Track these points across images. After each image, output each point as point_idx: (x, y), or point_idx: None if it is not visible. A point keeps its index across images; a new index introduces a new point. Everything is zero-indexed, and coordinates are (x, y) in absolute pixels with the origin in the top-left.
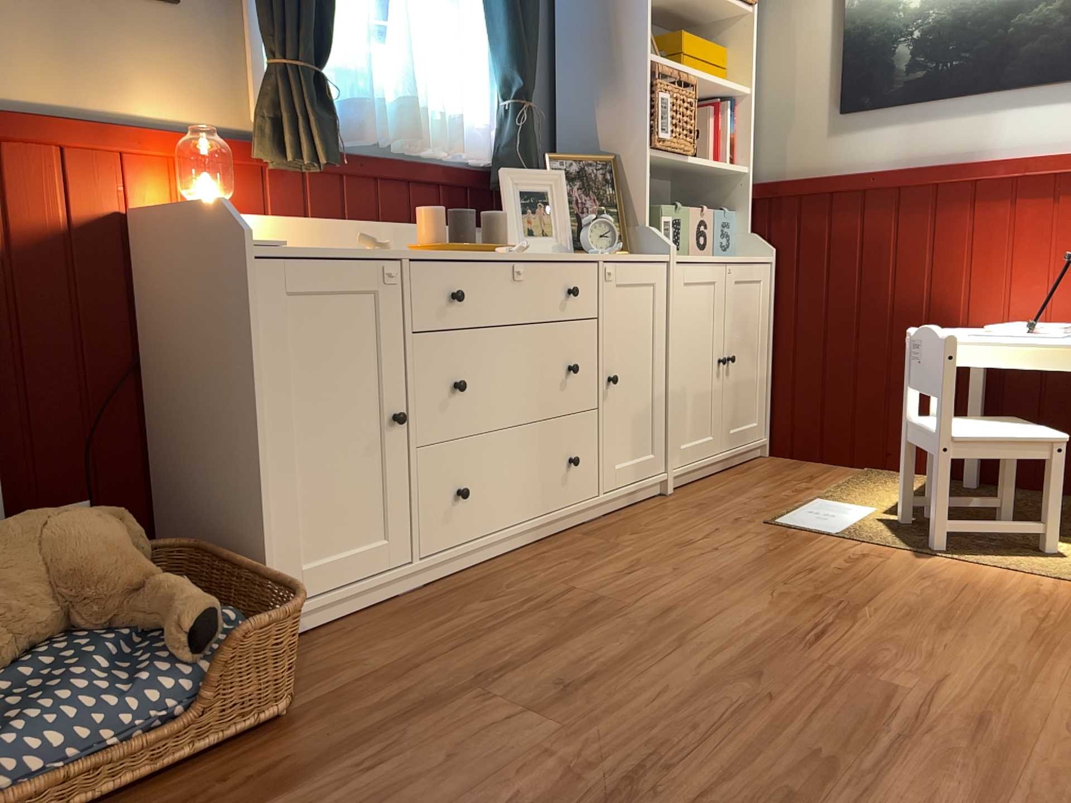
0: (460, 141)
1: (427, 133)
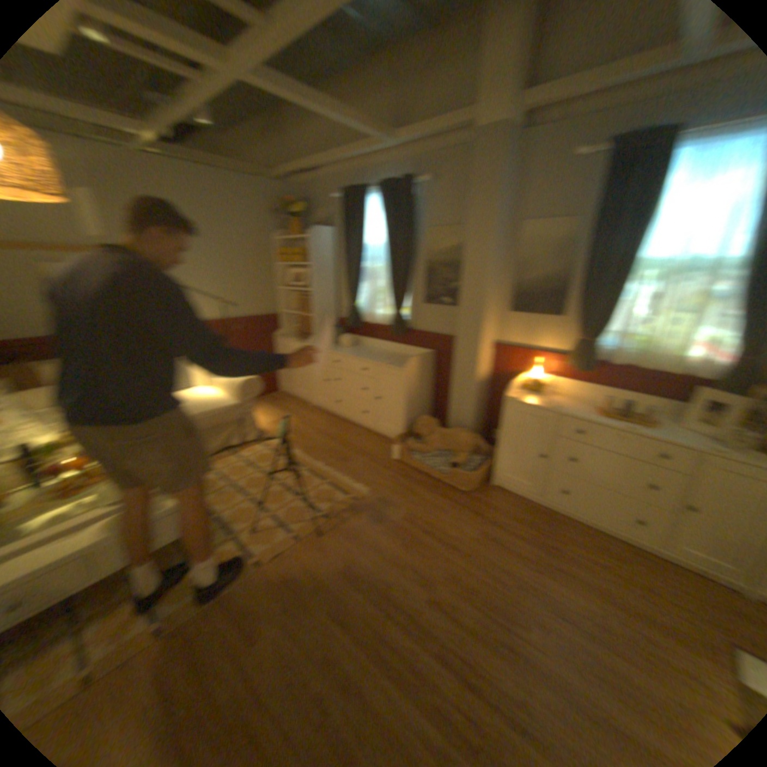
0: (699, 365)
1: (668, 361)
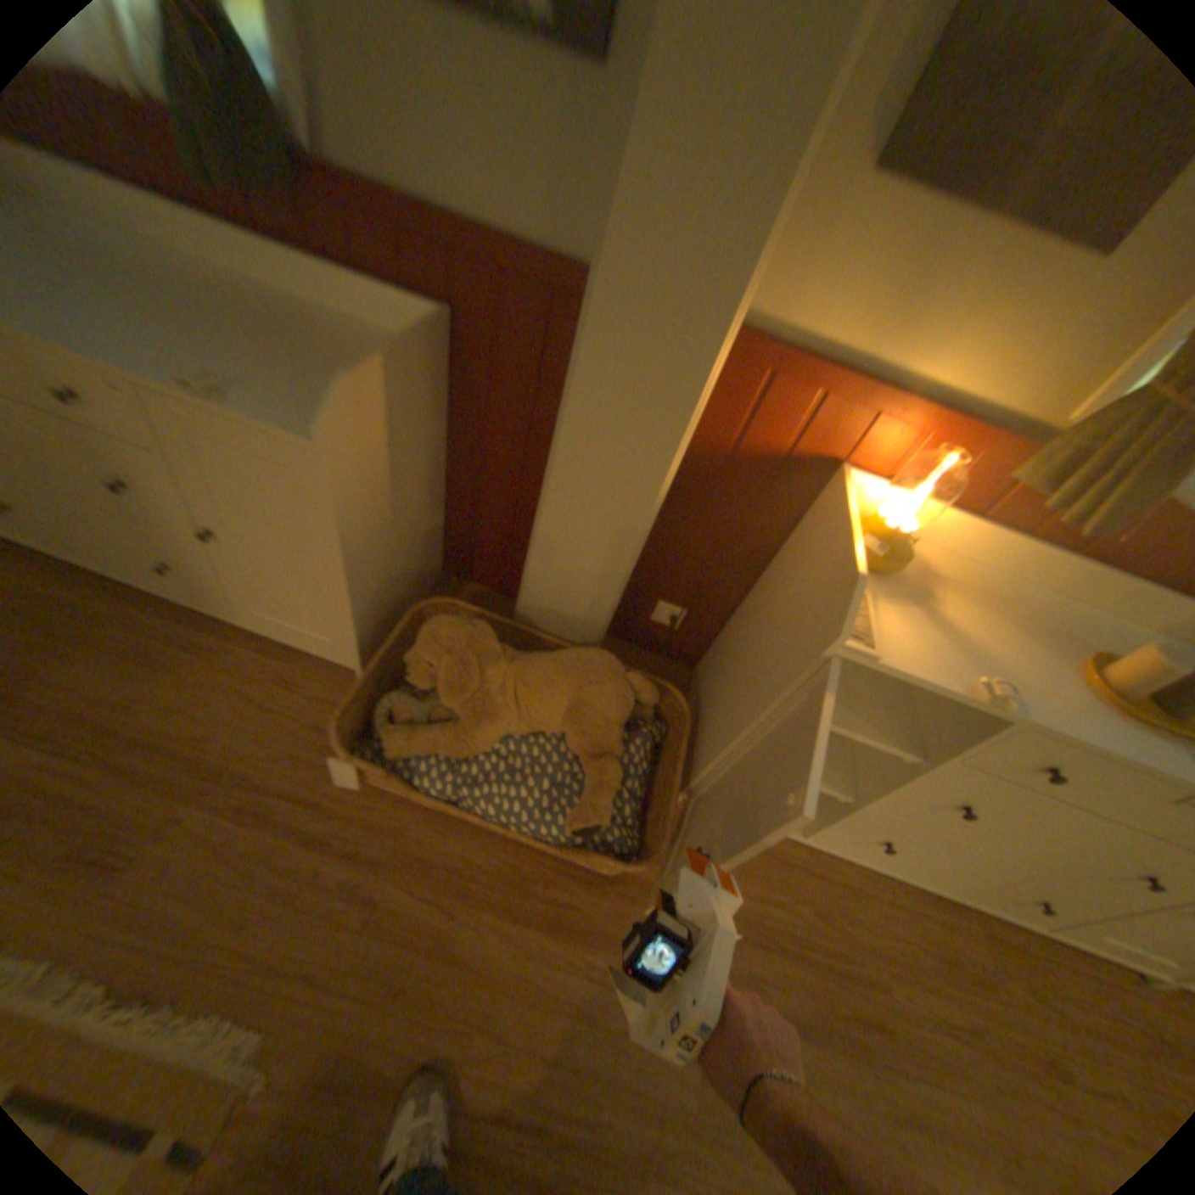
0: None
1: None
